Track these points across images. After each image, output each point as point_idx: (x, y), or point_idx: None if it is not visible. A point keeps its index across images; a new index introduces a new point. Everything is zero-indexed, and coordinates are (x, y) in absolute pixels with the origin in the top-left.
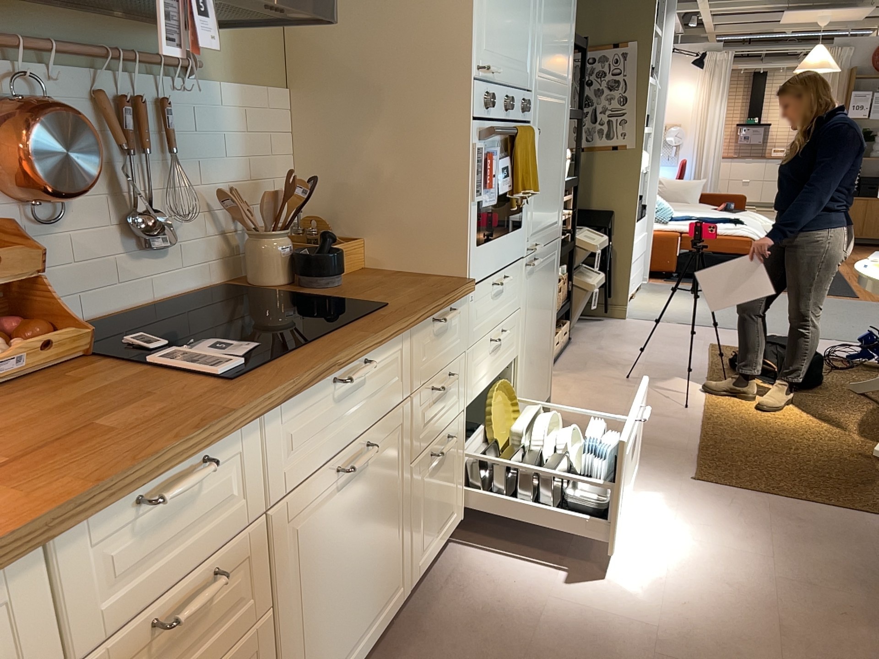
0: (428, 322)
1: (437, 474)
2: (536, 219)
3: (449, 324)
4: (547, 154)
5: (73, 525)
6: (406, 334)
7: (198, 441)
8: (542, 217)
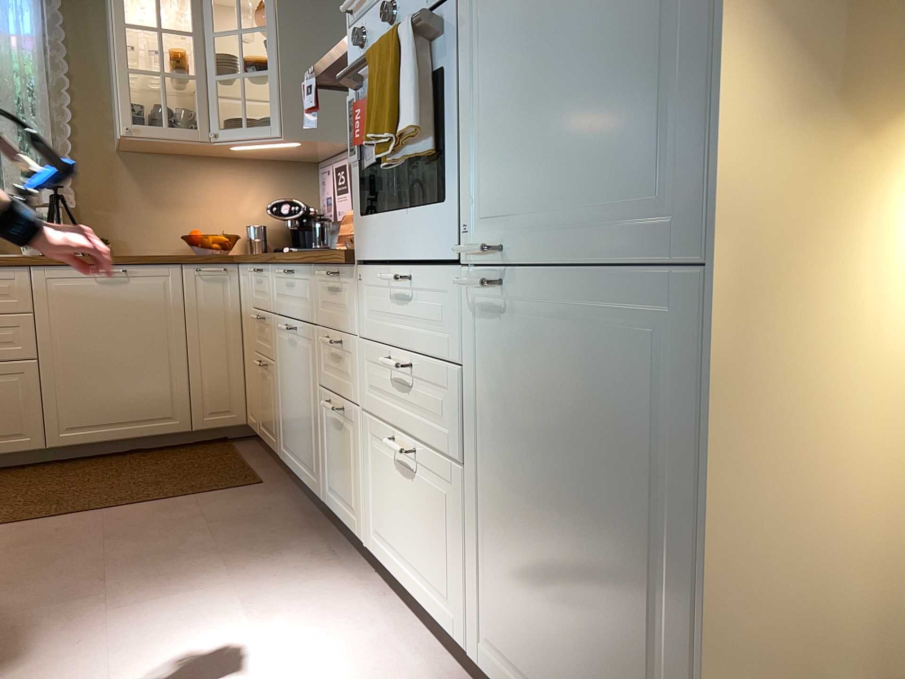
0: (323, 272)
1: (337, 433)
2: (498, 189)
3: (340, 289)
4: (538, 12)
5: (246, 262)
6: (309, 269)
7: (255, 257)
8: (529, 184)
